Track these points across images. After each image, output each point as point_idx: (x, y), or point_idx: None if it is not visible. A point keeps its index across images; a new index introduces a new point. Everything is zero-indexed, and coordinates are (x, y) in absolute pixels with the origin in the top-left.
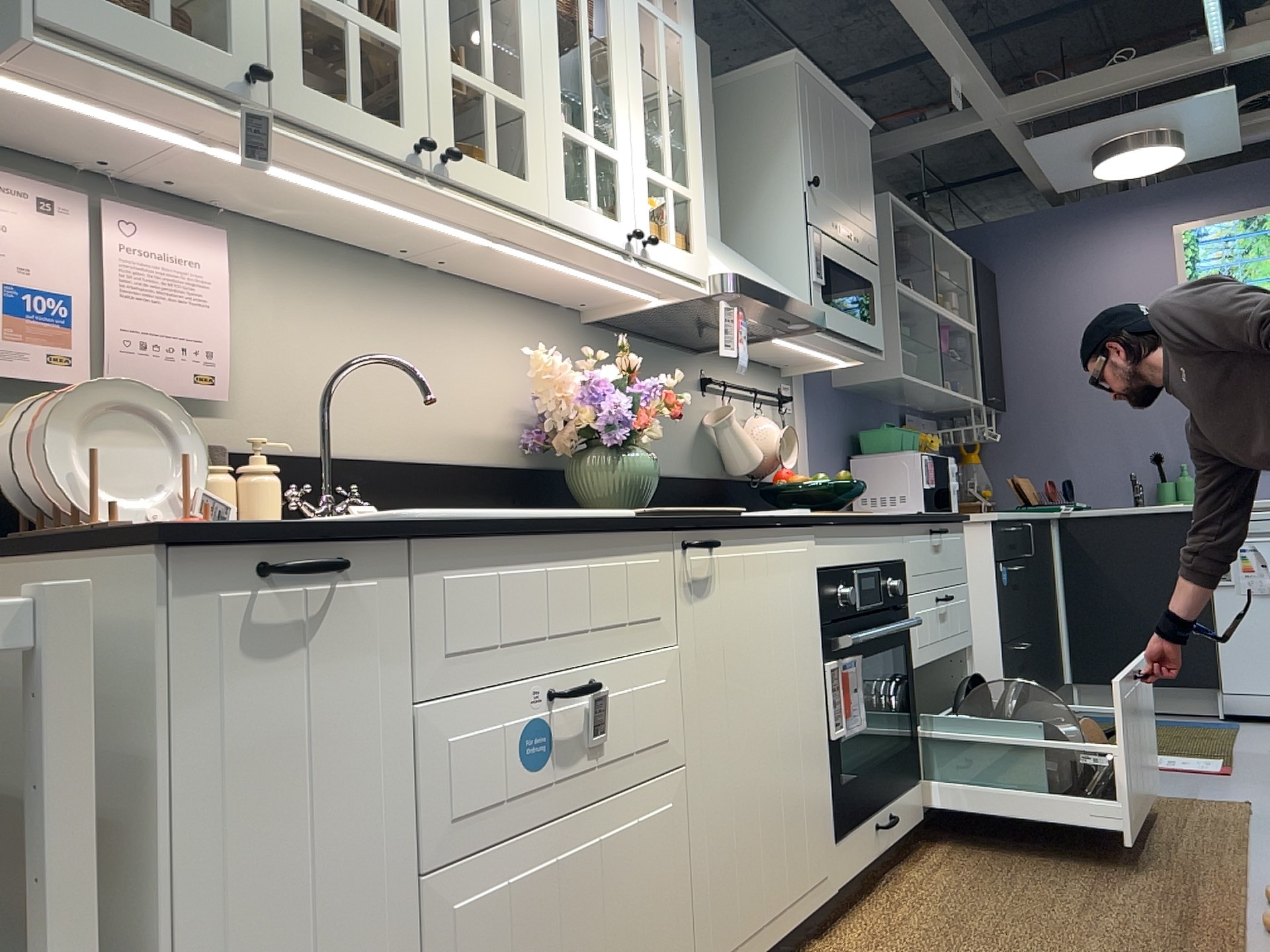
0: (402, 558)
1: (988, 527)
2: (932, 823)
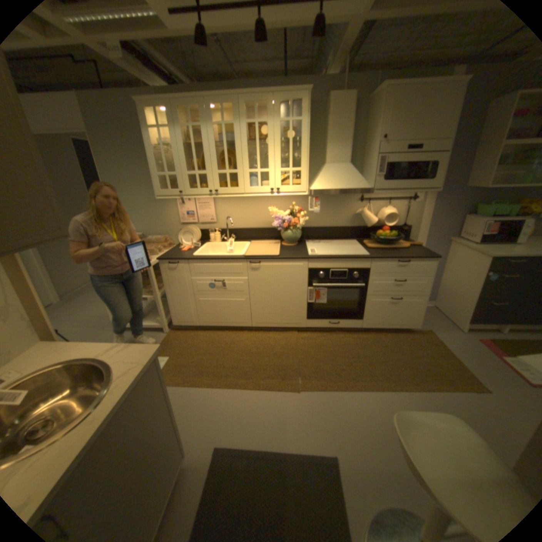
0: (188, 262)
1: (491, 258)
2: (380, 331)
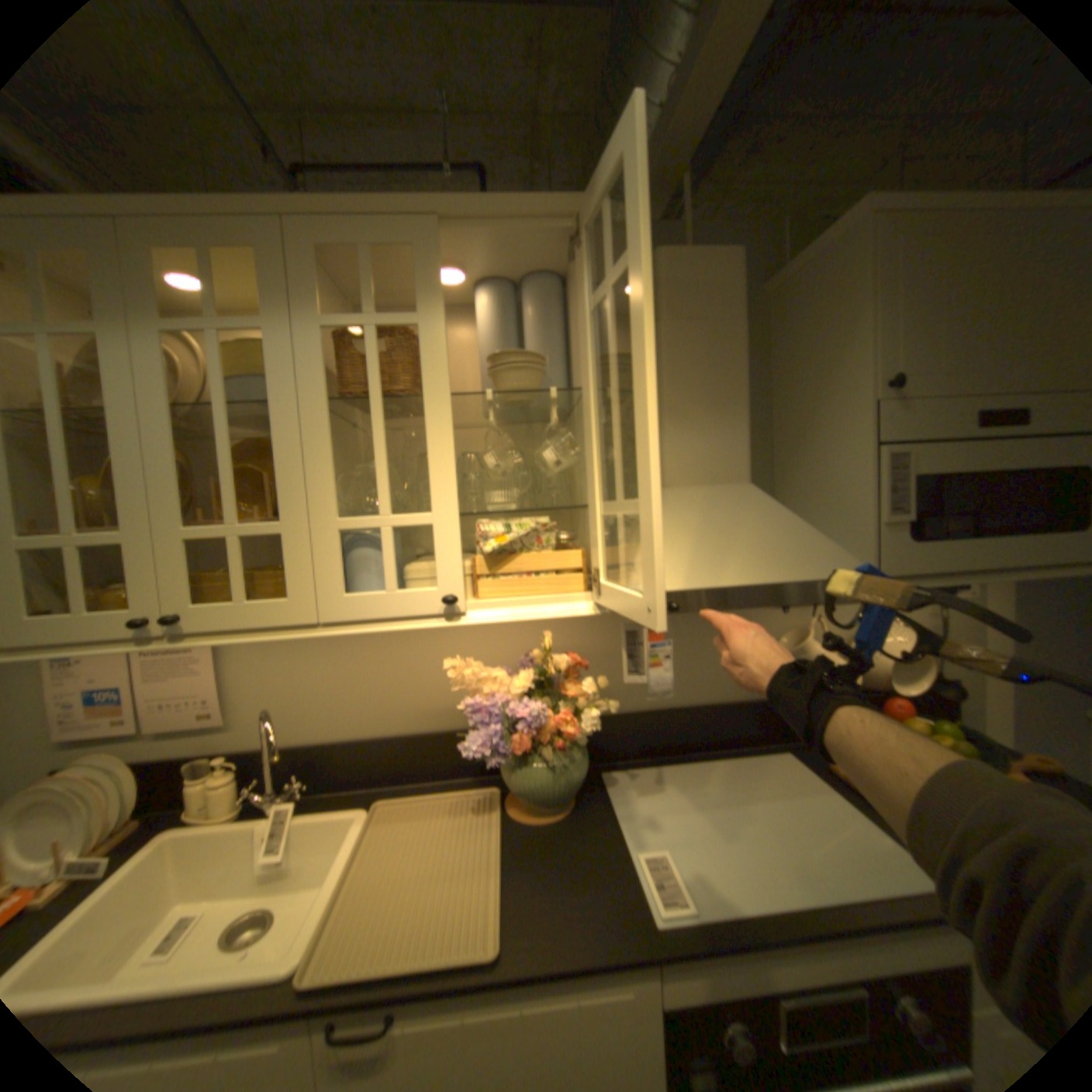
0: None
1: None
2: None
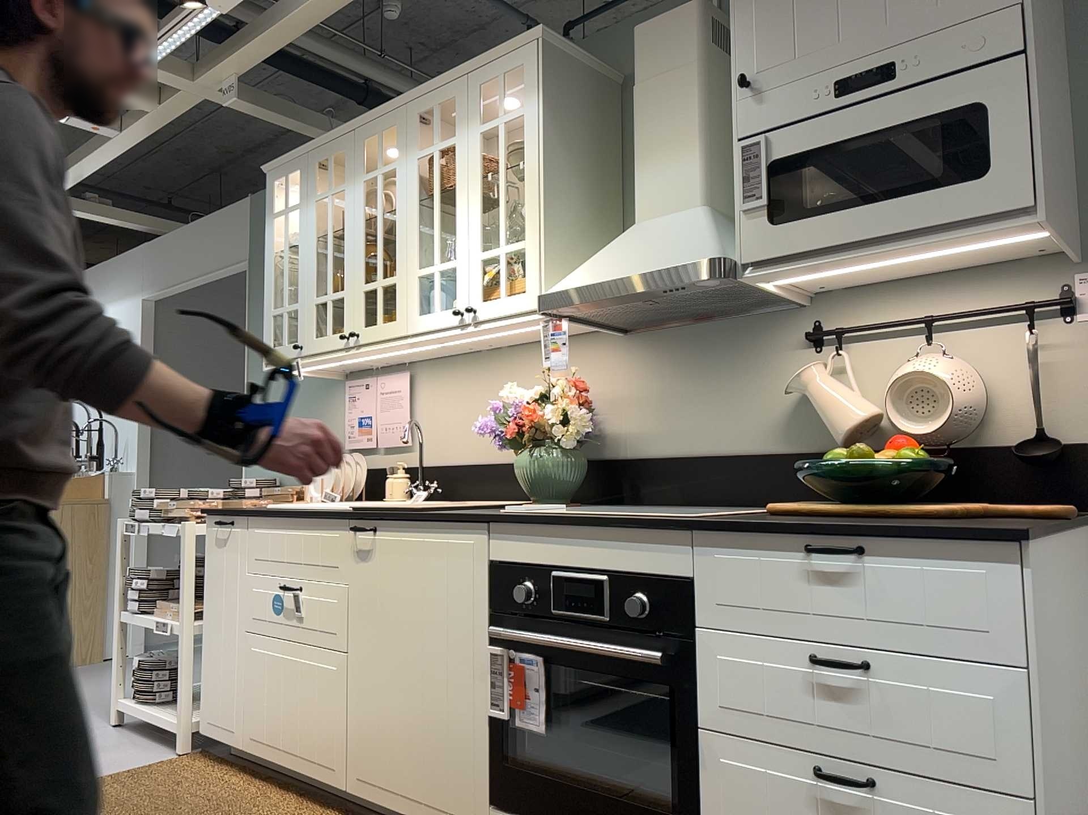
0: (247, 522)
1: None
2: None
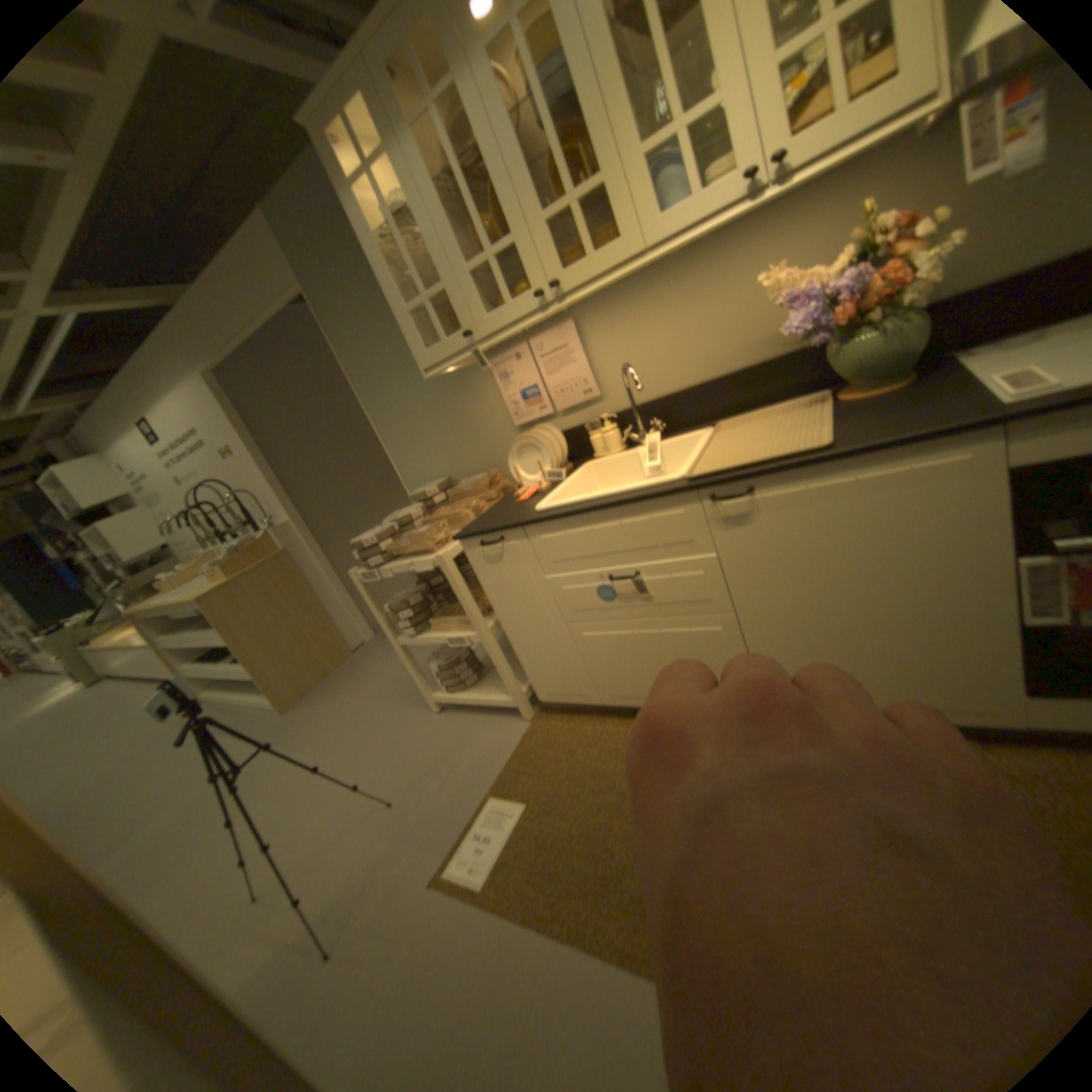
0: (525, 531)
1: None
2: None
